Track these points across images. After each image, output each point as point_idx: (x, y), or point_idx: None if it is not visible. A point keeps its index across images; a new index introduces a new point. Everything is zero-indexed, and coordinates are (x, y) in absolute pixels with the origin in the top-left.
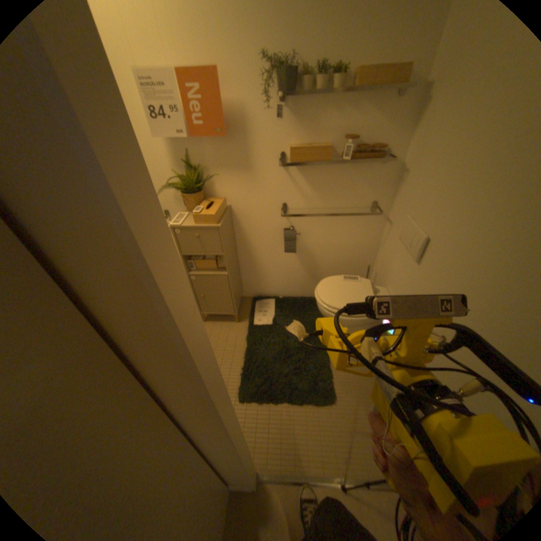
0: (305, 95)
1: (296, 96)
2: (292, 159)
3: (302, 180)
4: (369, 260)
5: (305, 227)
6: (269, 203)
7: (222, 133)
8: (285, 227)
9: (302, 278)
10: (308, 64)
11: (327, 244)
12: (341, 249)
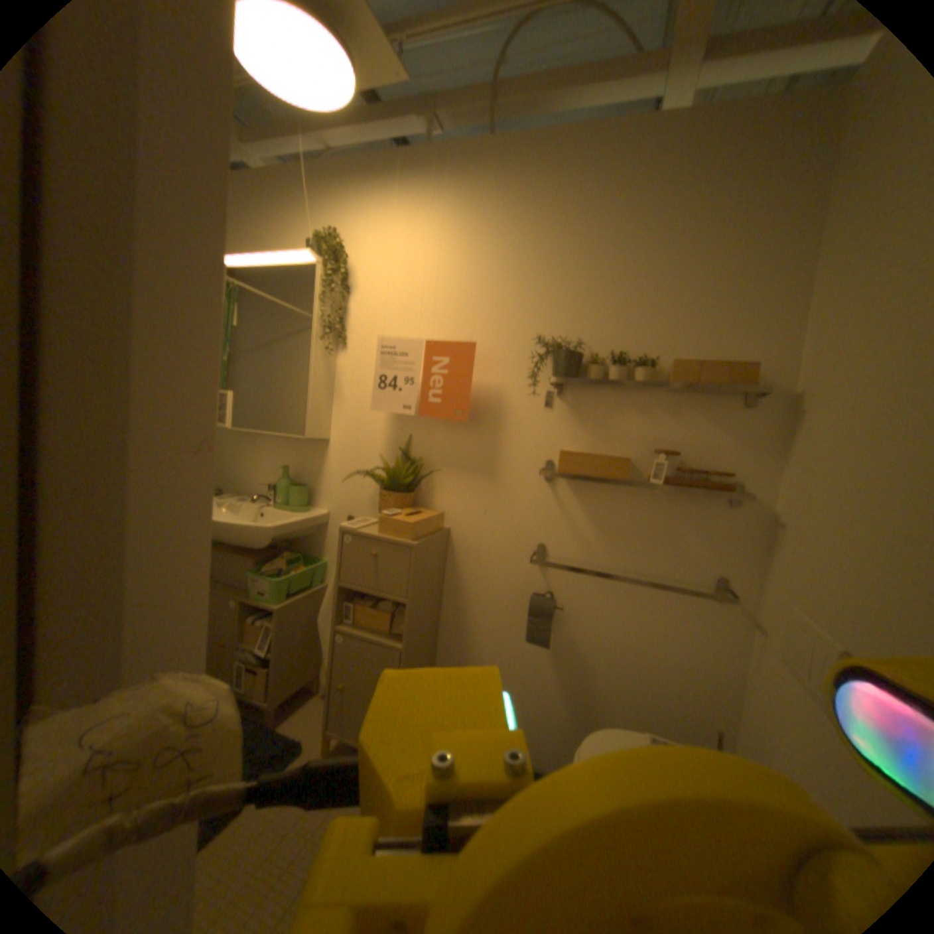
0: (593, 389)
1: (580, 388)
2: (562, 467)
3: (578, 509)
4: (726, 721)
5: (578, 601)
6: (516, 537)
7: (466, 421)
8: (538, 592)
9: (561, 724)
10: (600, 353)
11: (621, 651)
12: (654, 674)
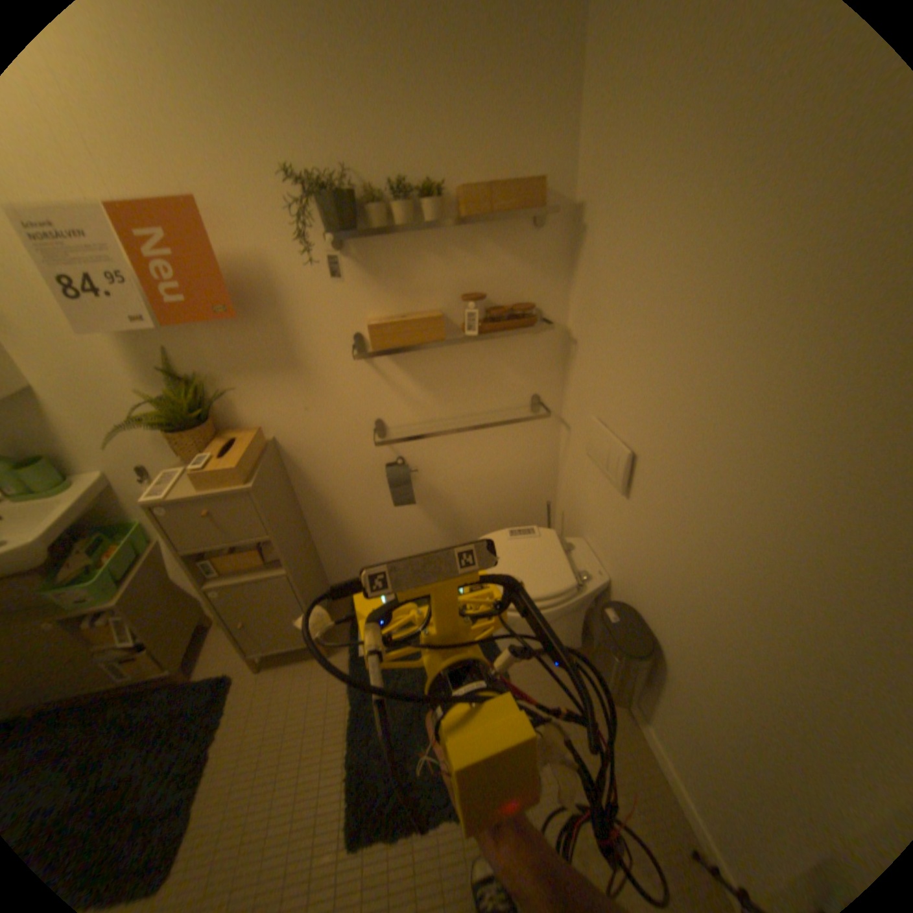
0: (379, 236)
1: (364, 237)
2: (376, 345)
3: (402, 377)
4: (547, 491)
5: (426, 456)
6: (350, 423)
7: (233, 310)
8: (389, 461)
9: (439, 543)
10: (373, 184)
11: (470, 478)
12: (497, 482)
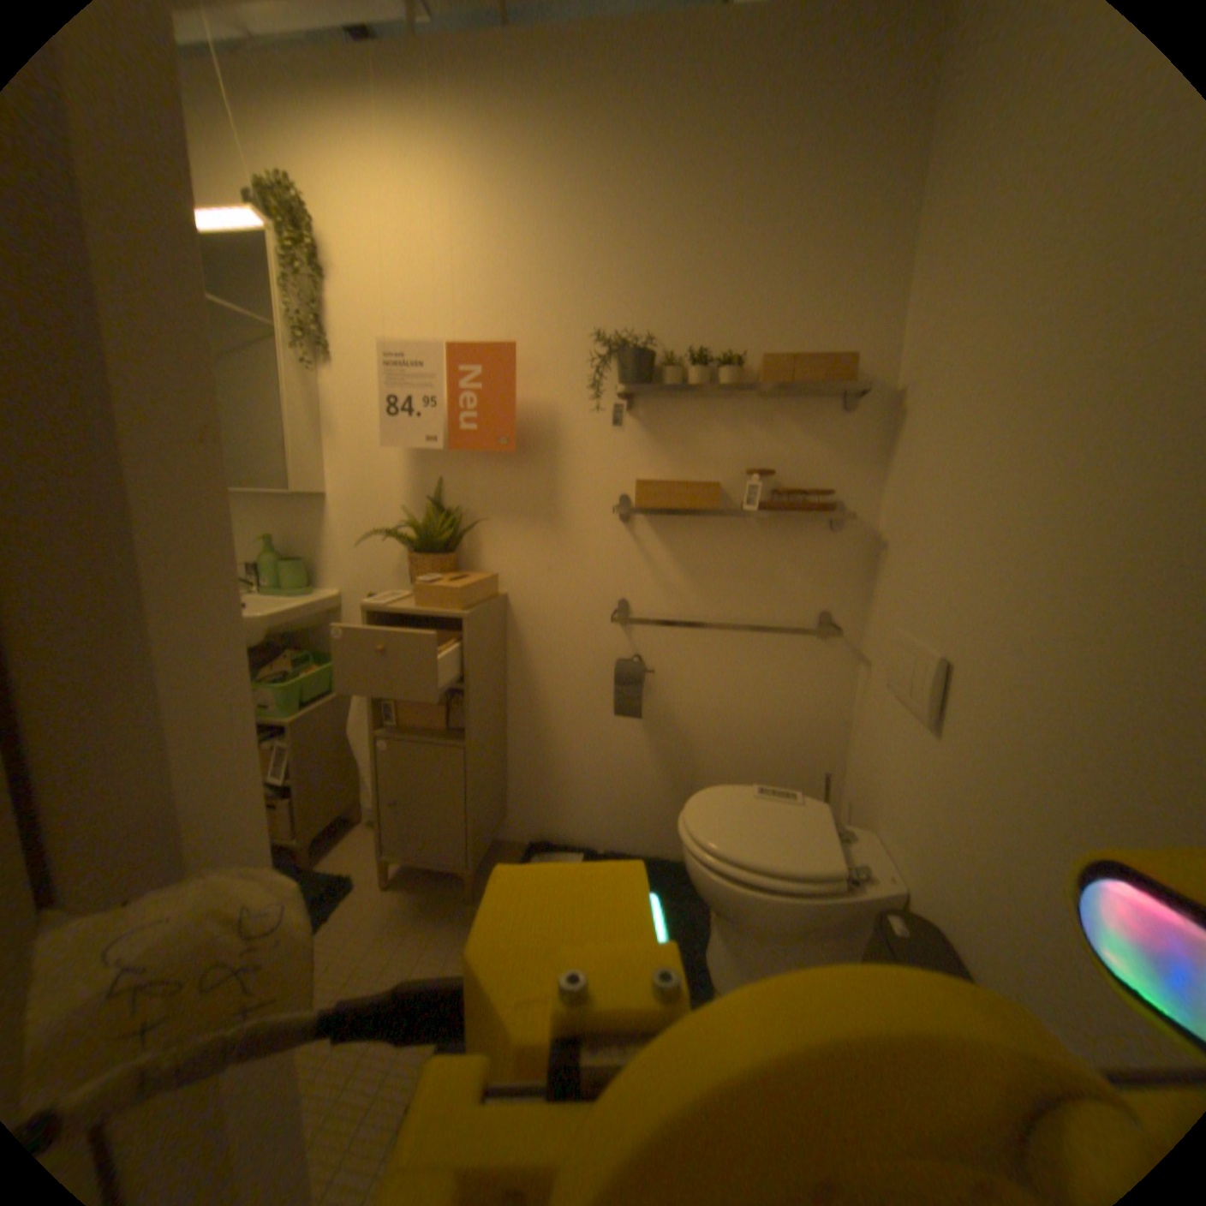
0: (671, 399)
1: (655, 398)
2: (641, 500)
3: (663, 552)
4: (834, 763)
5: (671, 660)
6: (592, 595)
7: (513, 452)
8: (624, 656)
9: (662, 800)
10: (676, 350)
11: (722, 709)
12: (759, 727)
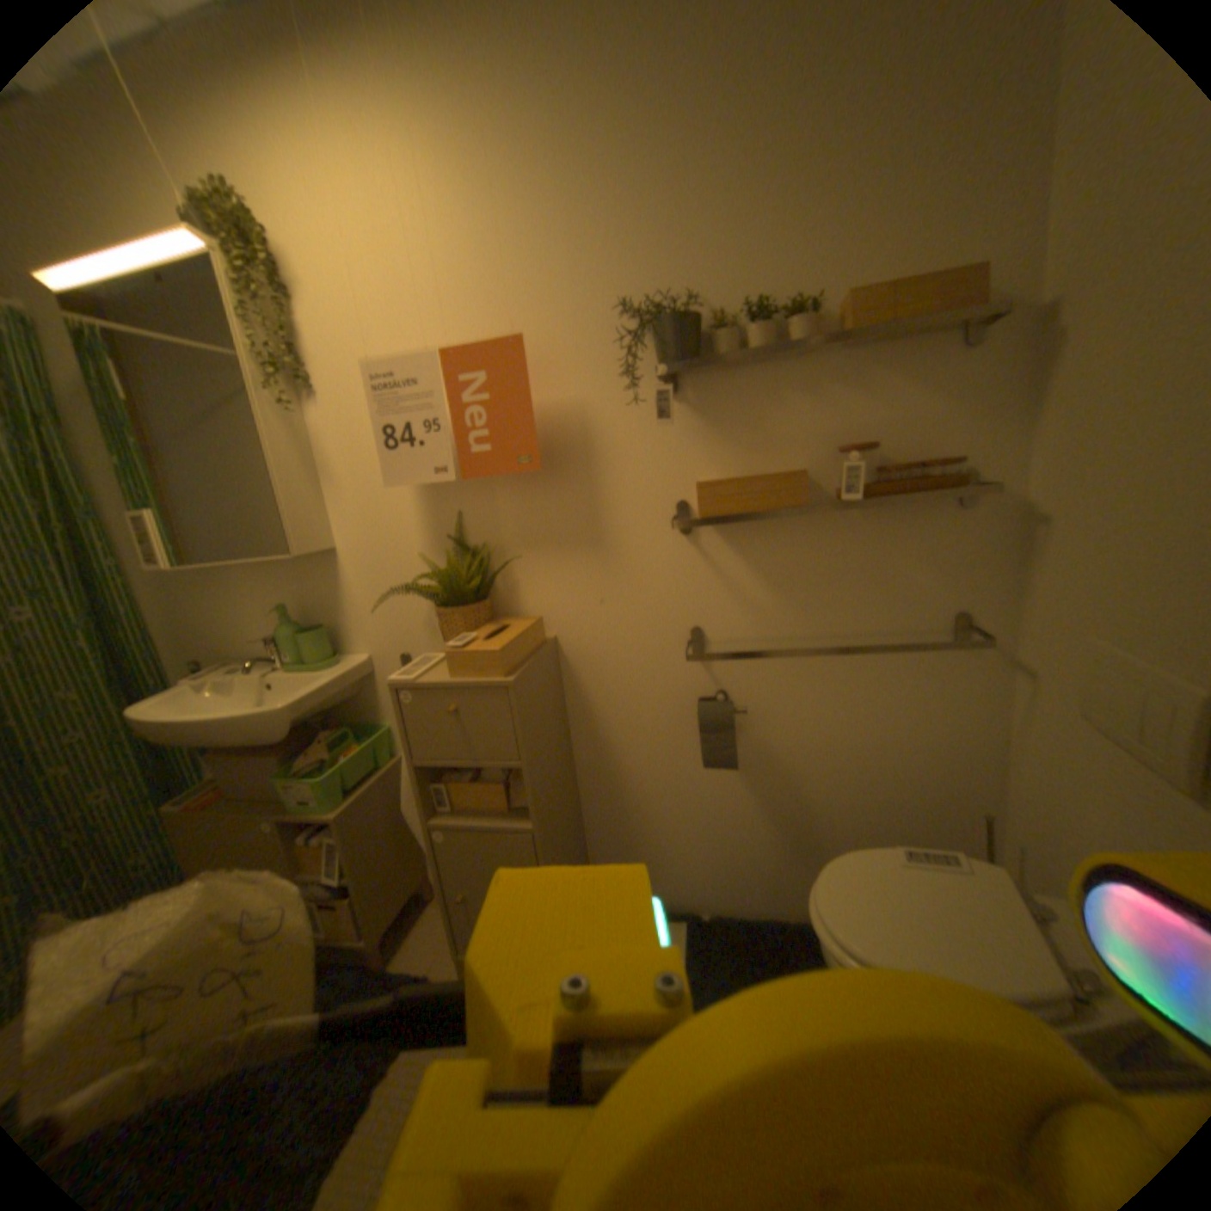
0: (727, 371)
1: (707, 374)
2: (706, 508)
3: (740, 564)
4: (990, 797)
5: (765, 693)
6: (657, 626)
7: (540, 469)
8: (706, 693)
9: (773, 854)
10: (727, 307)
11: (837, 744)
12: (887, 761)
